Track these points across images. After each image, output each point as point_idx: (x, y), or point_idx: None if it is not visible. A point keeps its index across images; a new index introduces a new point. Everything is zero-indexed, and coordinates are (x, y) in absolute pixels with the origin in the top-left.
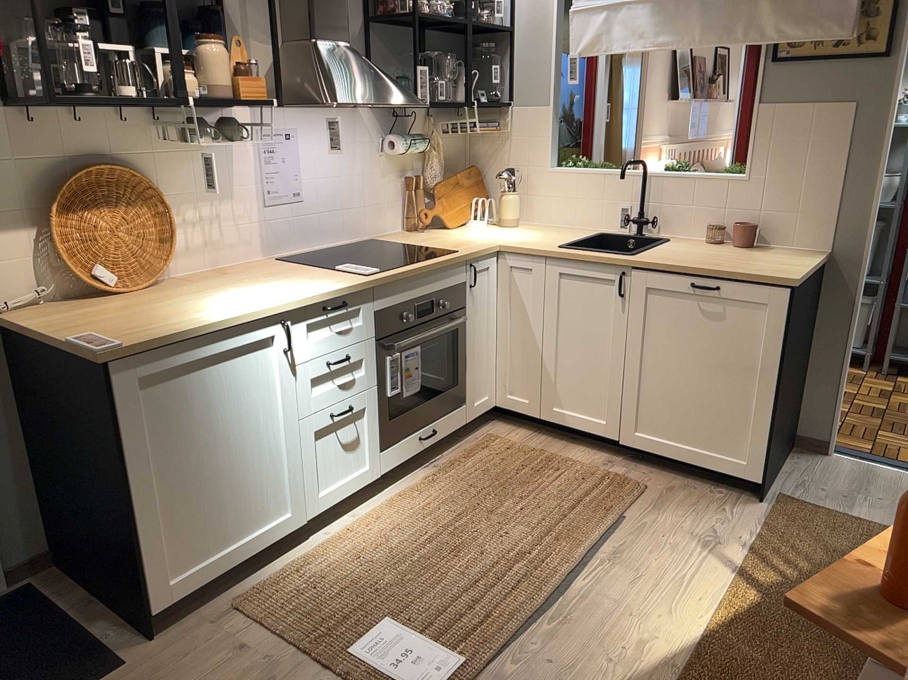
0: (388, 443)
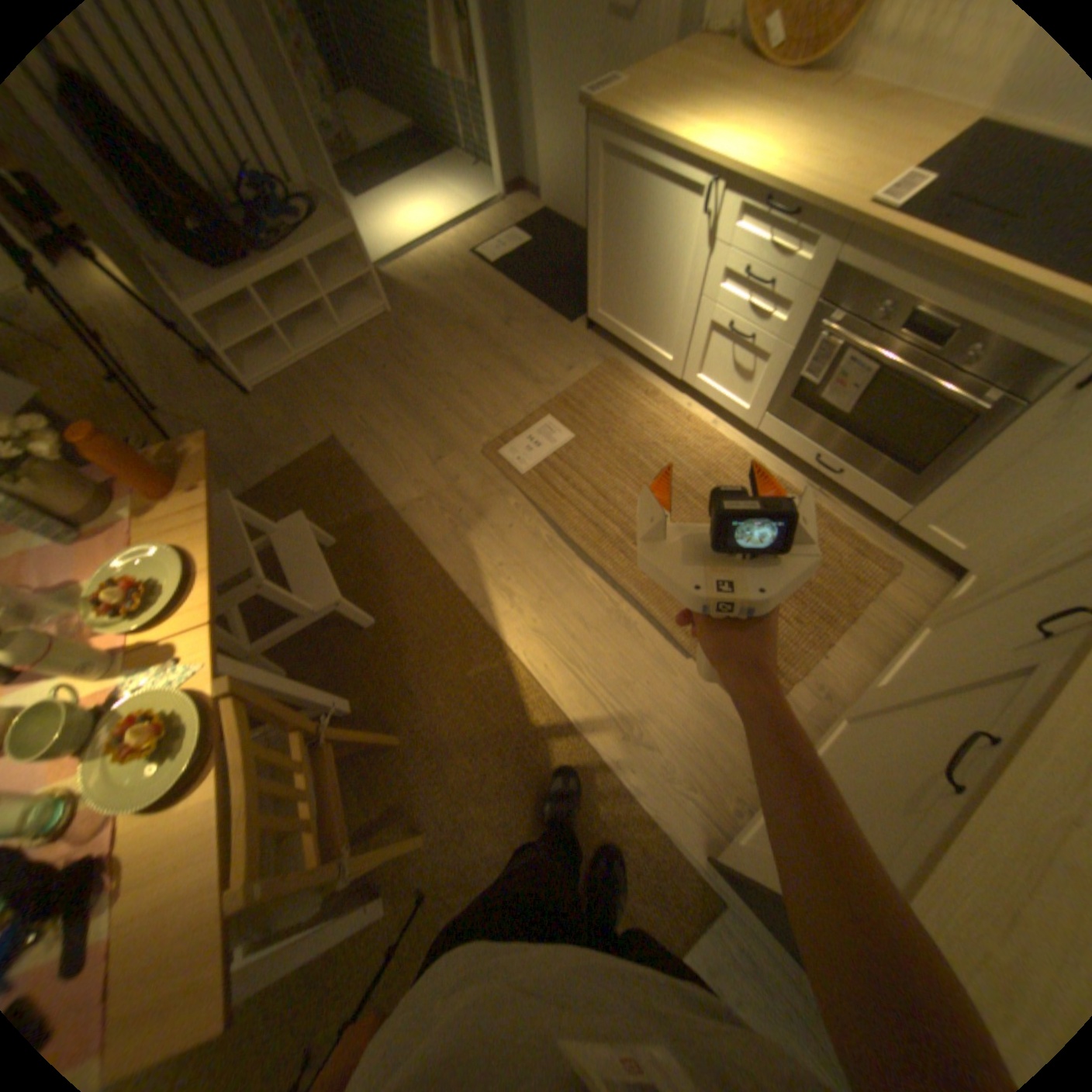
0: (791, 420)
